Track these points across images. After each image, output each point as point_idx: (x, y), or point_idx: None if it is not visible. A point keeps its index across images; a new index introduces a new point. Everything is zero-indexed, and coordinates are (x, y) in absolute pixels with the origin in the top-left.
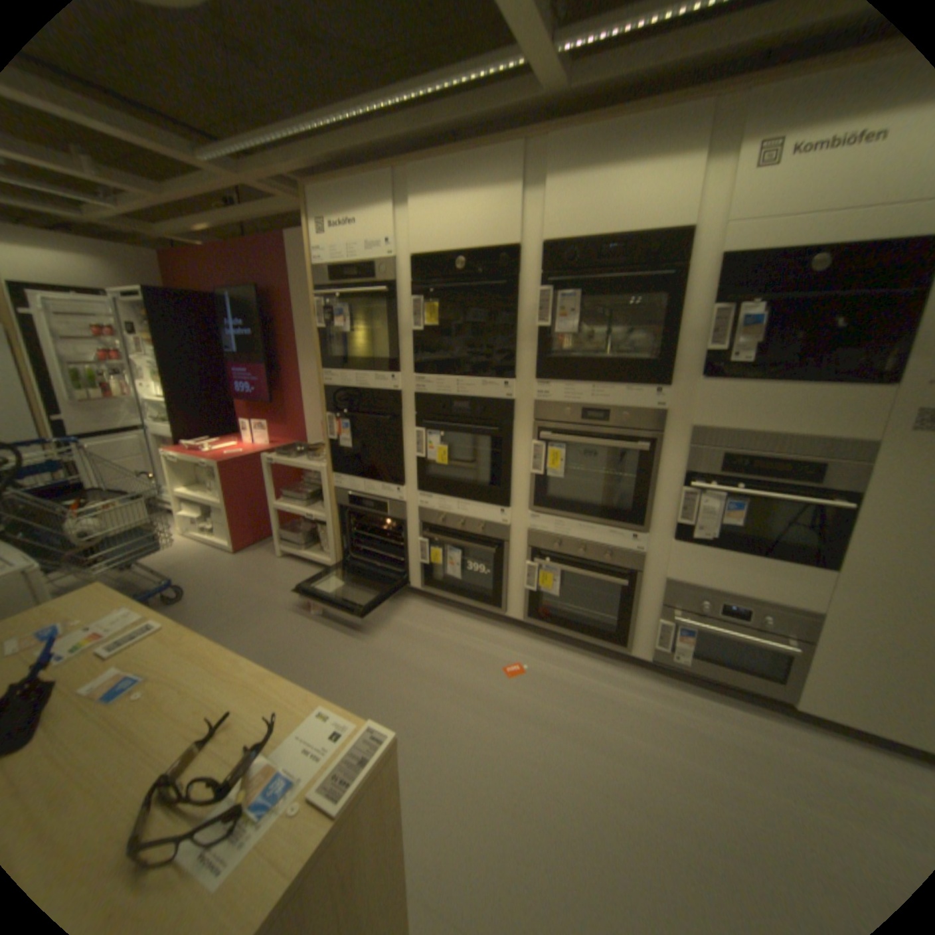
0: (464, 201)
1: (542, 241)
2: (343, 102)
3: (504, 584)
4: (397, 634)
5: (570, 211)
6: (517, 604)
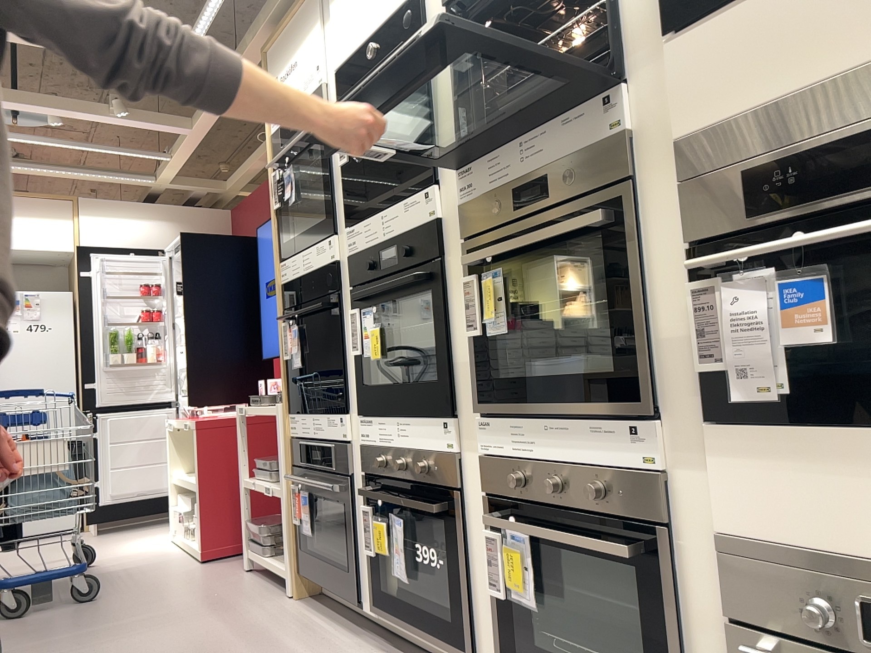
0: None
1: None
2: None
3: (466, 587)
4: None
5: None
6: (489, 636)
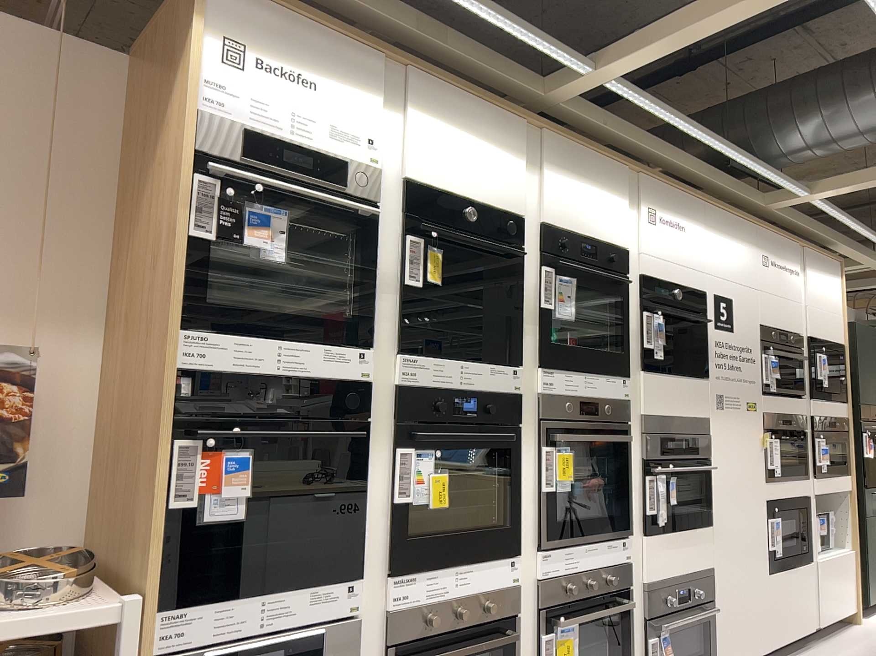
0: (475, 150)
1: (537, 222)
2: None
3: None
4: None
5: (557, 205)
6: None
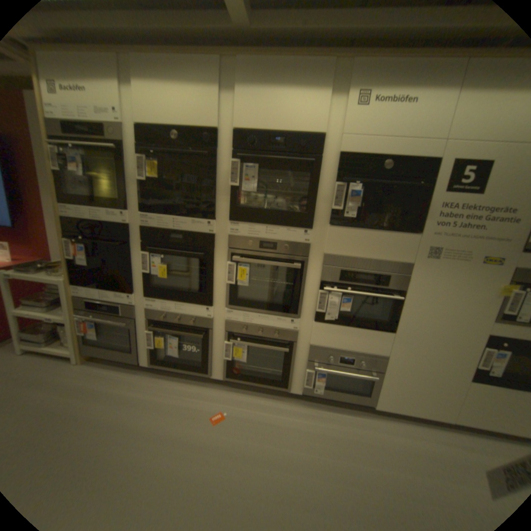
0: (177, 90)
1: (233, 128)
2: None
3: (209, 358)
4: (128, 406)
5: (251, 111)
6: (218, 370)
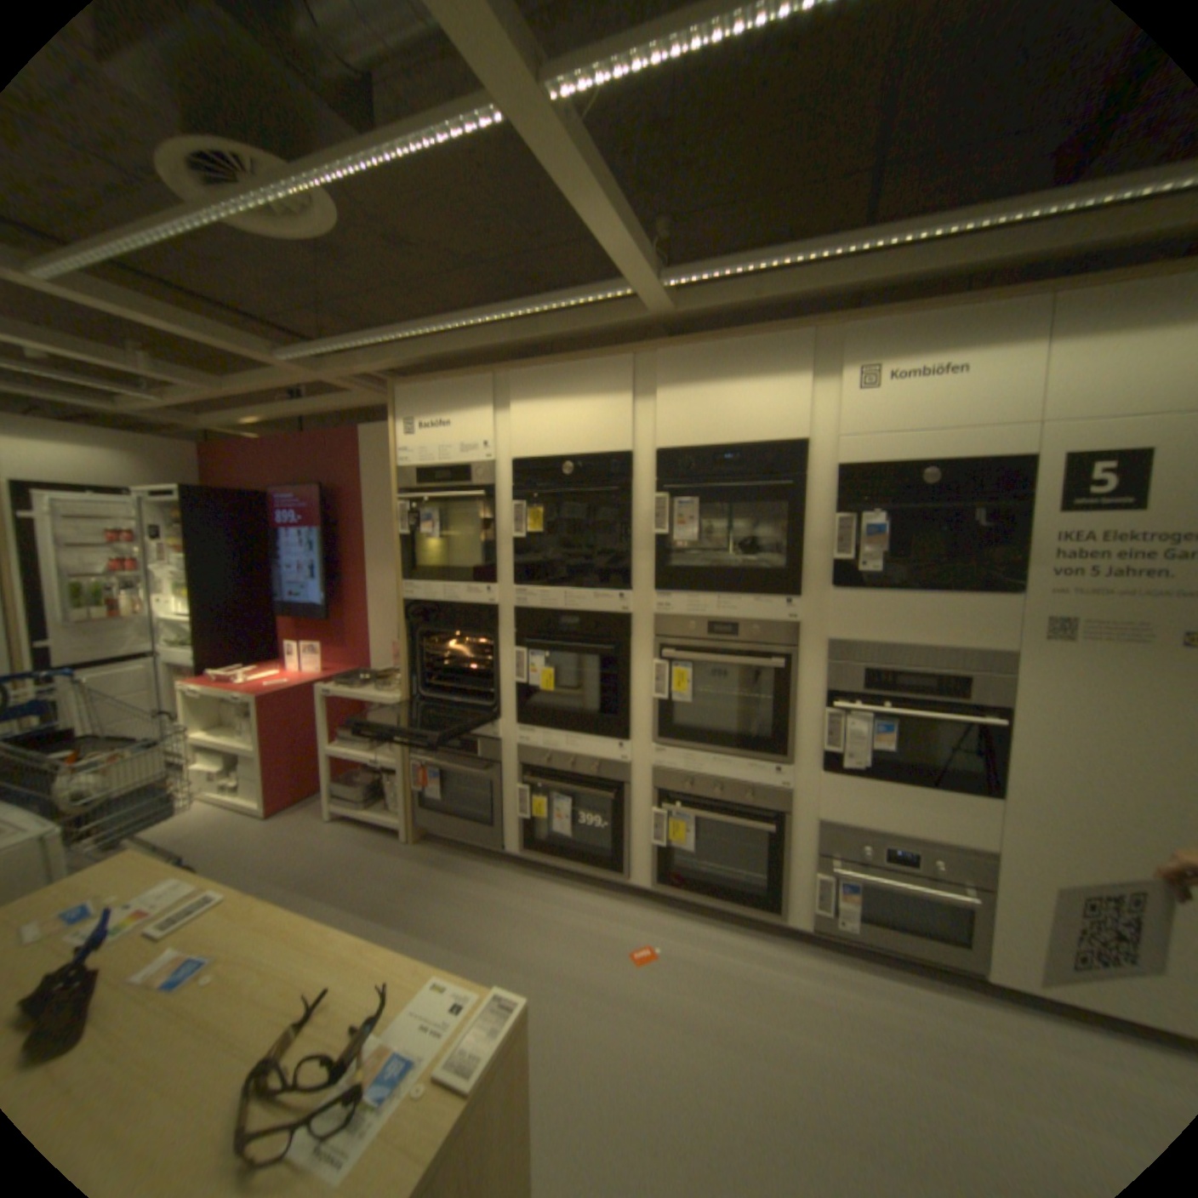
0: (571, 407)
1: (655, 449)
2: (446, 313)
3: (625, 841)
4: (489, 917)
5: (682, 421)
6: (642, 866)
